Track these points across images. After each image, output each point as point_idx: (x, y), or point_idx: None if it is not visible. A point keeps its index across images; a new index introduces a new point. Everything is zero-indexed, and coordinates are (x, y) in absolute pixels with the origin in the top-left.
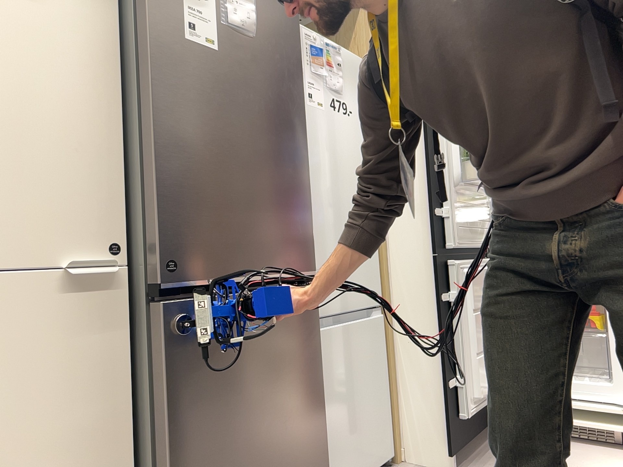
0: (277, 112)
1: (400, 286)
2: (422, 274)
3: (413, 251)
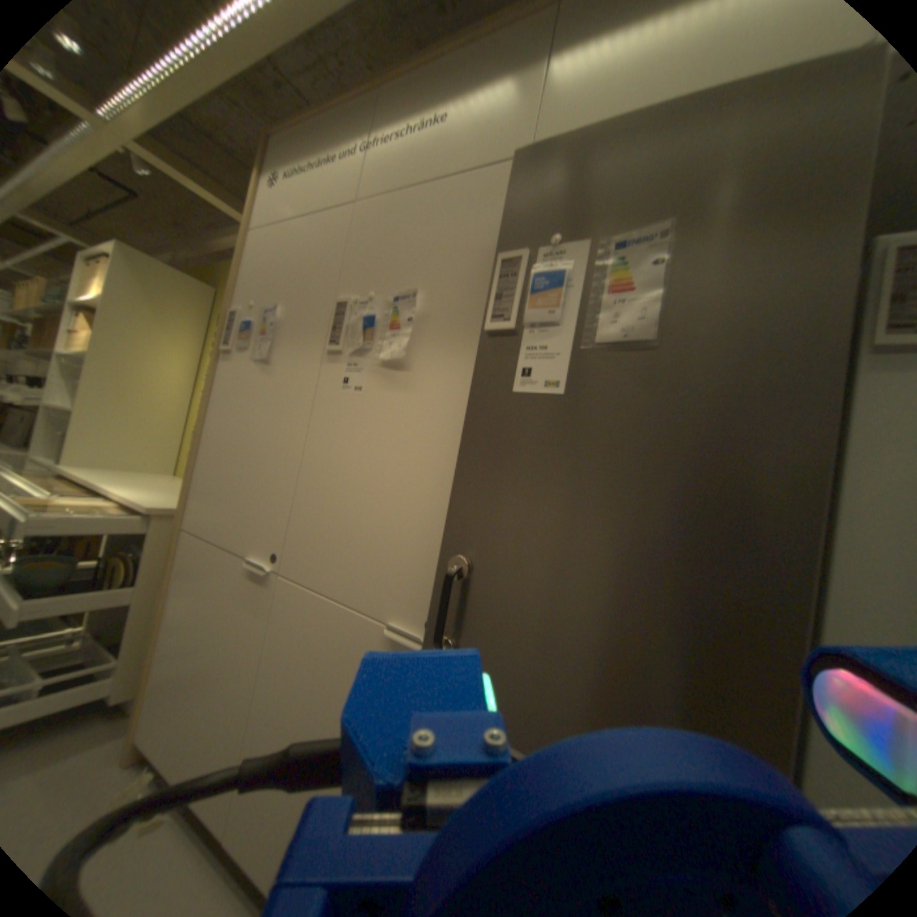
0: (705, 479)
1: None
2: None
3: None
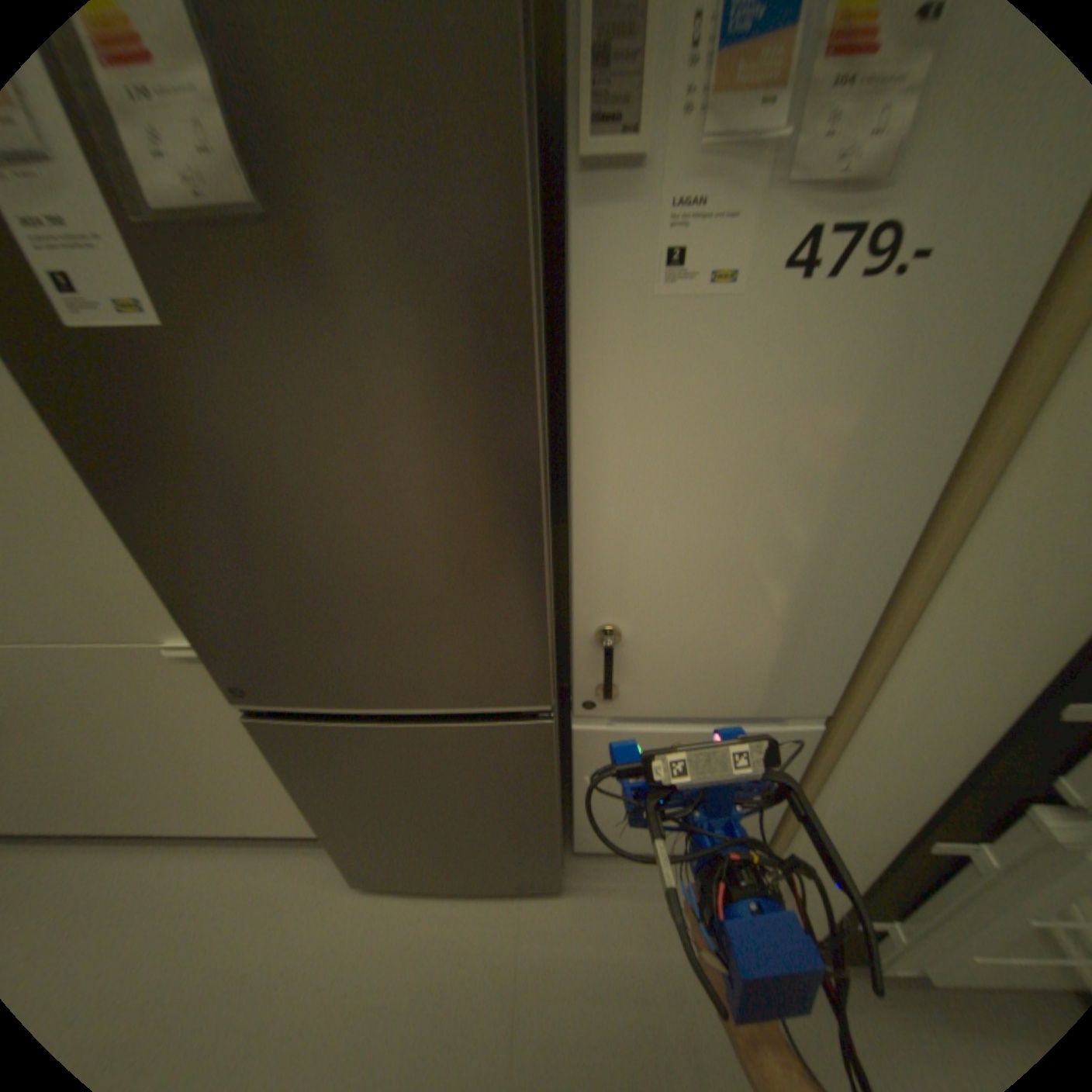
0: (410, 431)
1: (885, 715)
2: (934, 753)
3: (948, 698)
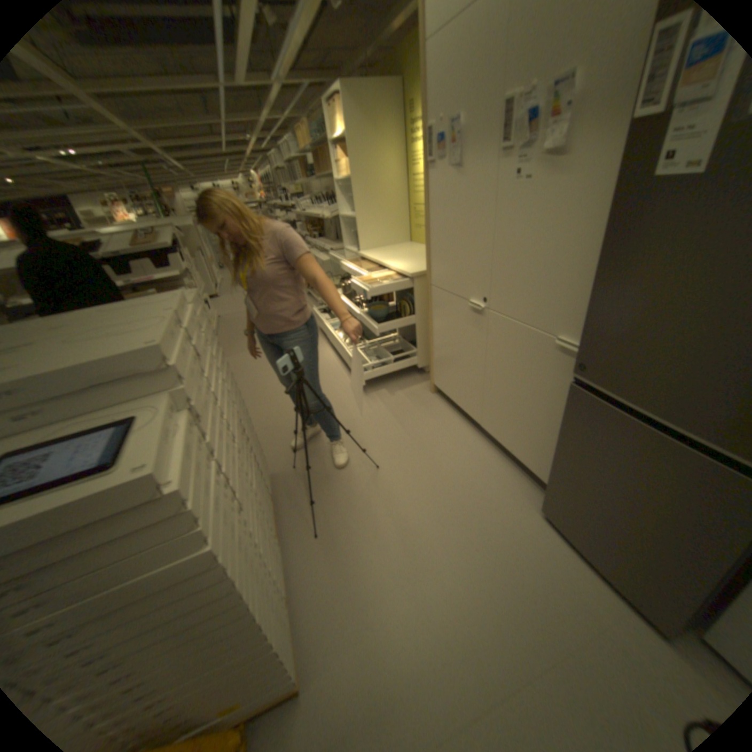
0: None
1: None
2: None
3: None
